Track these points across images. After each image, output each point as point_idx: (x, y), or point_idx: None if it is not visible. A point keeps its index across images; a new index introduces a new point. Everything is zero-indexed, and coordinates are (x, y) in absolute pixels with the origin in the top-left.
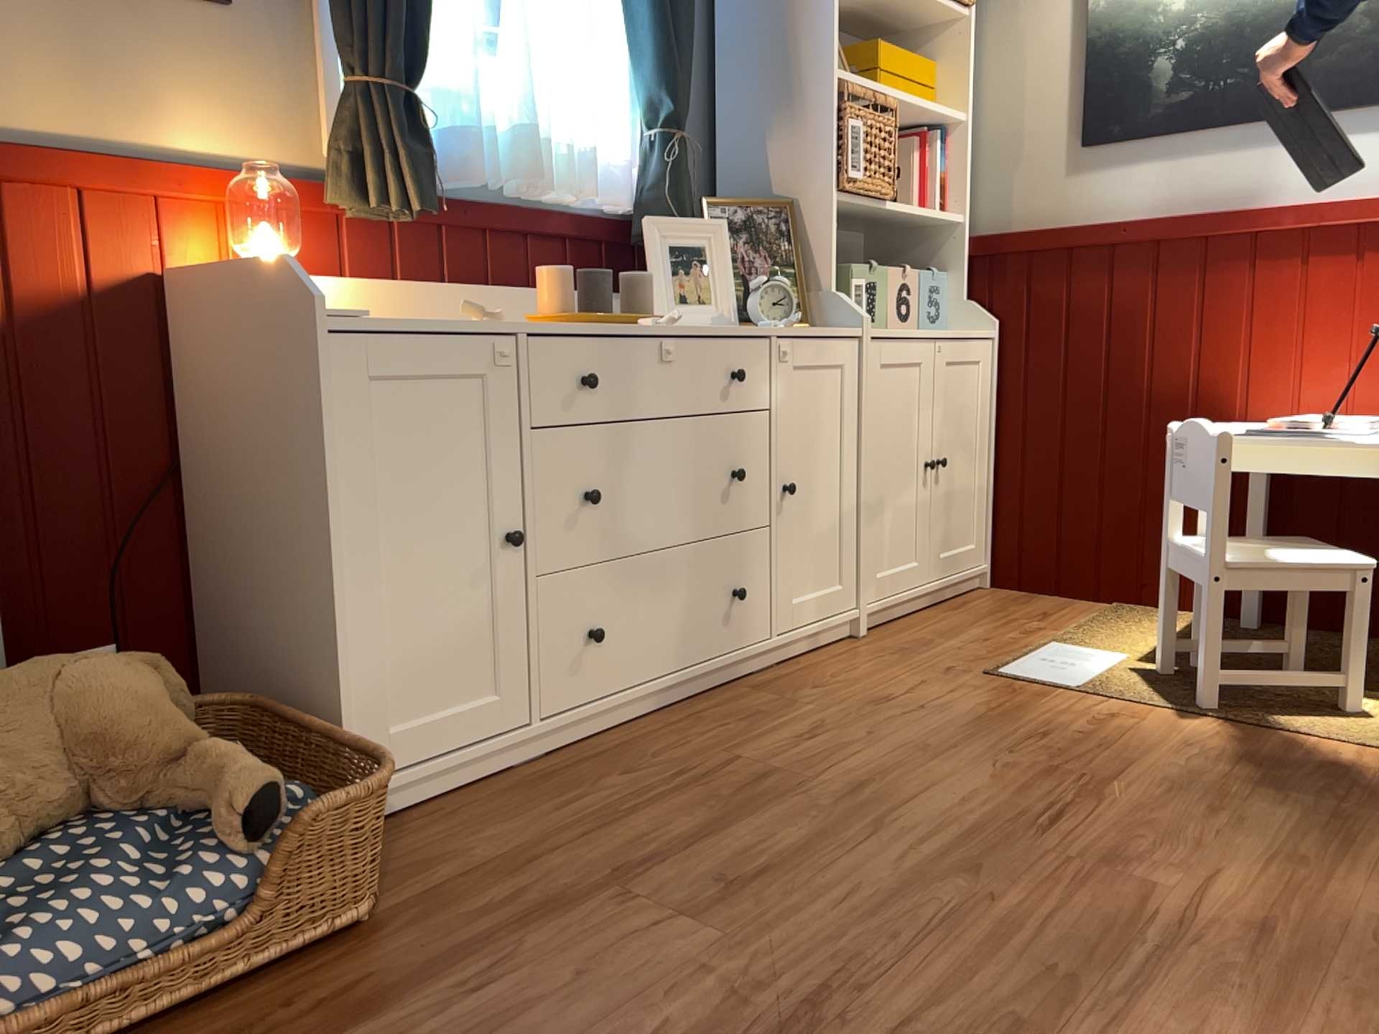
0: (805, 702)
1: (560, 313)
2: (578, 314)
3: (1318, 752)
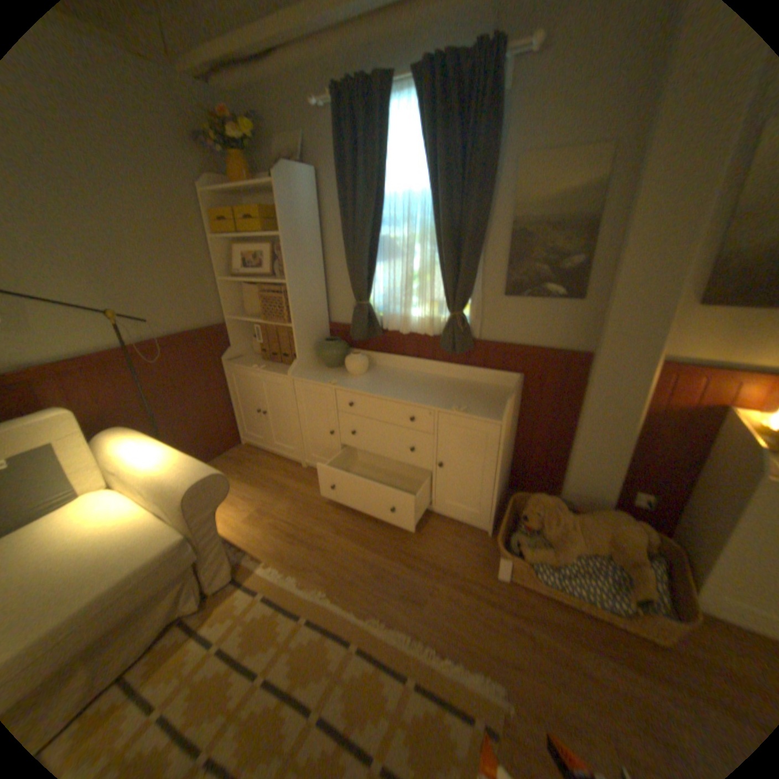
0: None
1: None
2: None
3: None
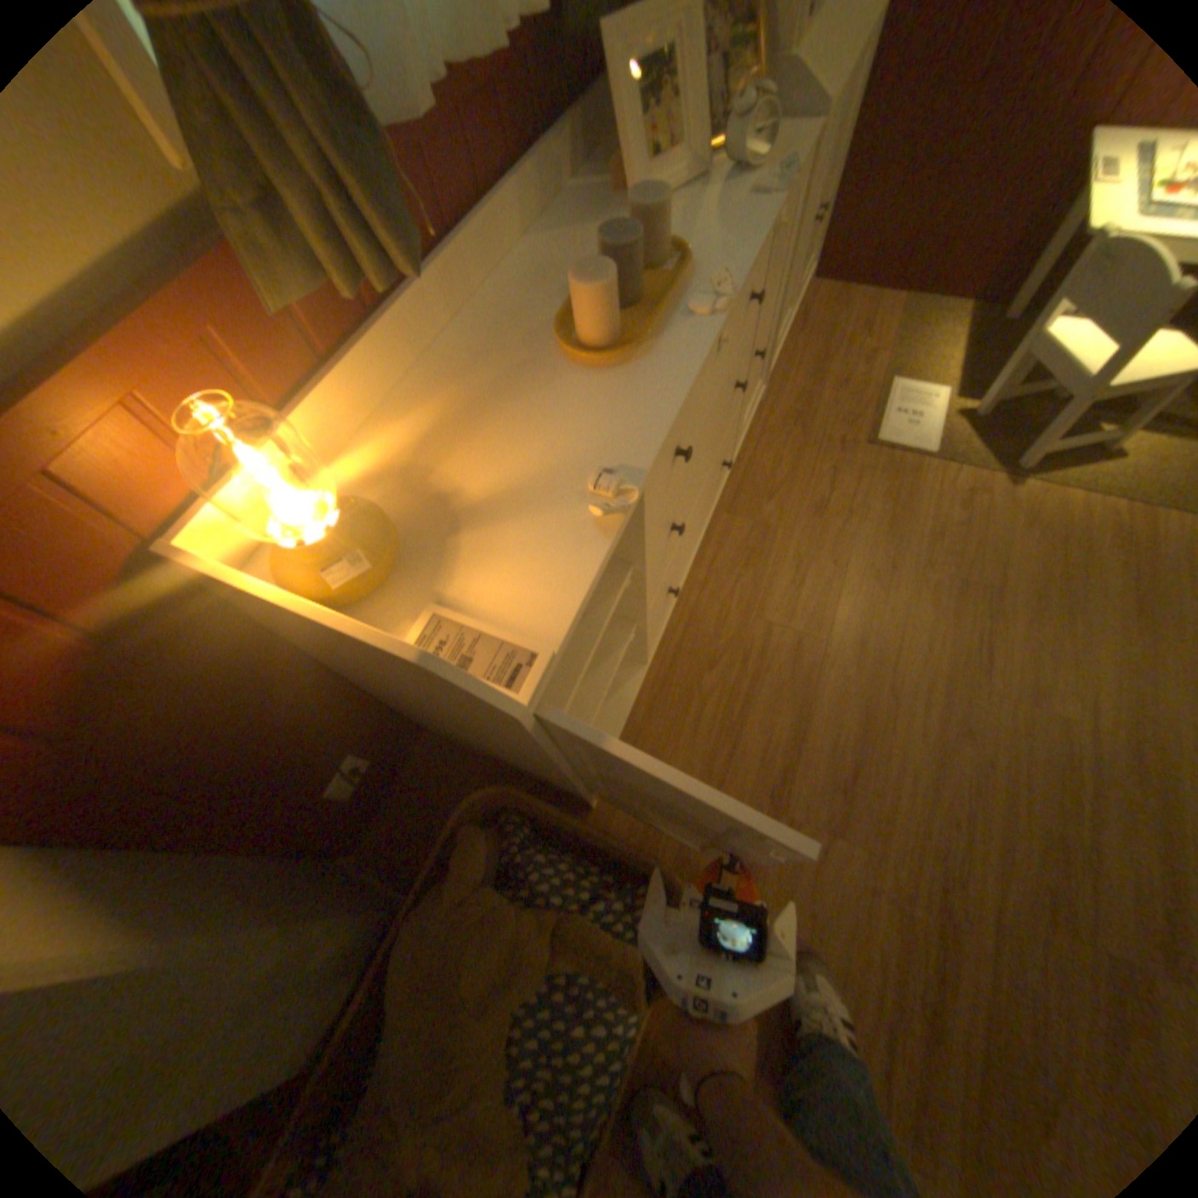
0: (771, 522)
1: (615, 341)
2: (639, 341)
3: (1105, 513)
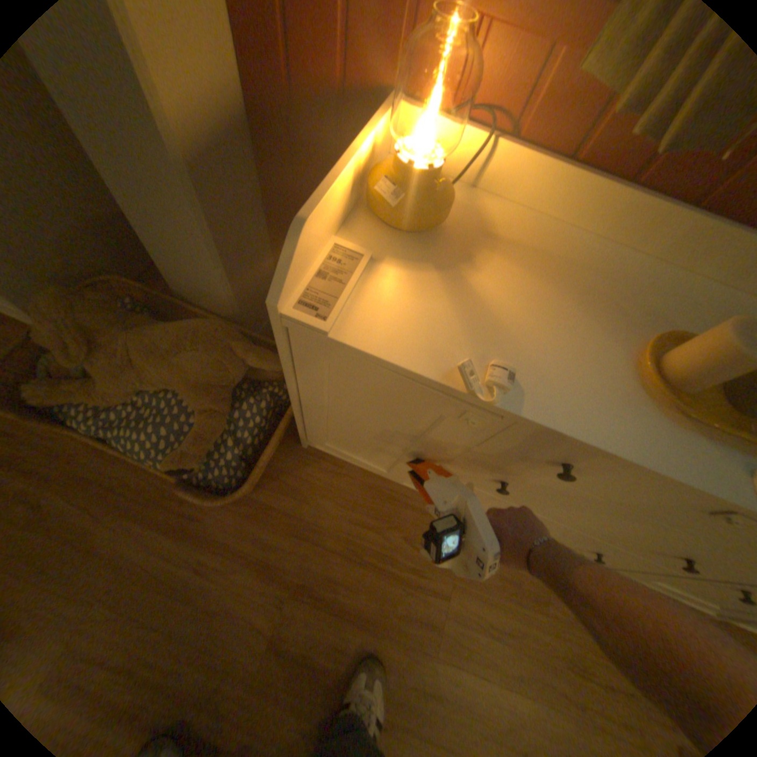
0: (553, 613)
1: (677, 387)
2: (687, 411)
3: None
